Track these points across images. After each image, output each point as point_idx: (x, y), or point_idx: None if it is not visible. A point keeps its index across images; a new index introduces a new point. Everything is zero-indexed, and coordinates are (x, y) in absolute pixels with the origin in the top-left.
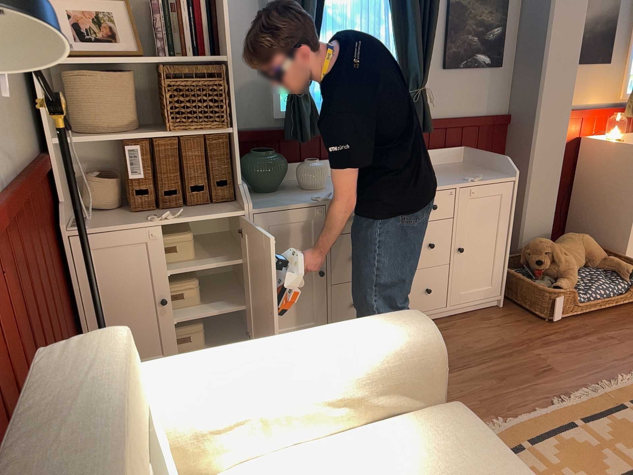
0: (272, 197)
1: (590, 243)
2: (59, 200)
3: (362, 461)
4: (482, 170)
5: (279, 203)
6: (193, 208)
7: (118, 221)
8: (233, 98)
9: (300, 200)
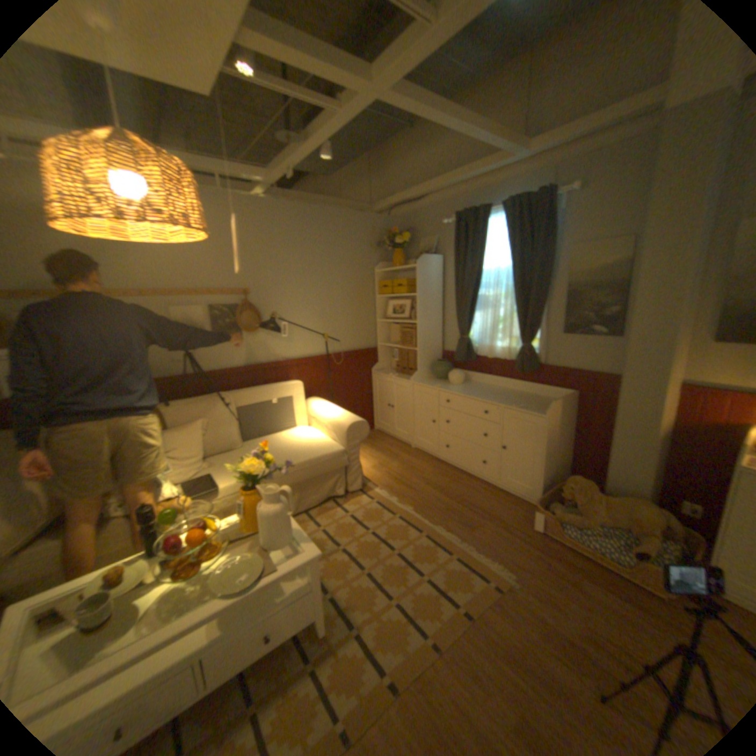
0: (432, 381)
1: (643, 514)
2: (379, 362)
3: (316, 438)
4: (553, 408)
5: (425, 383)
6: (408, 376)
7: (386, 373)
8: (418, 337)
9: (433, 385)
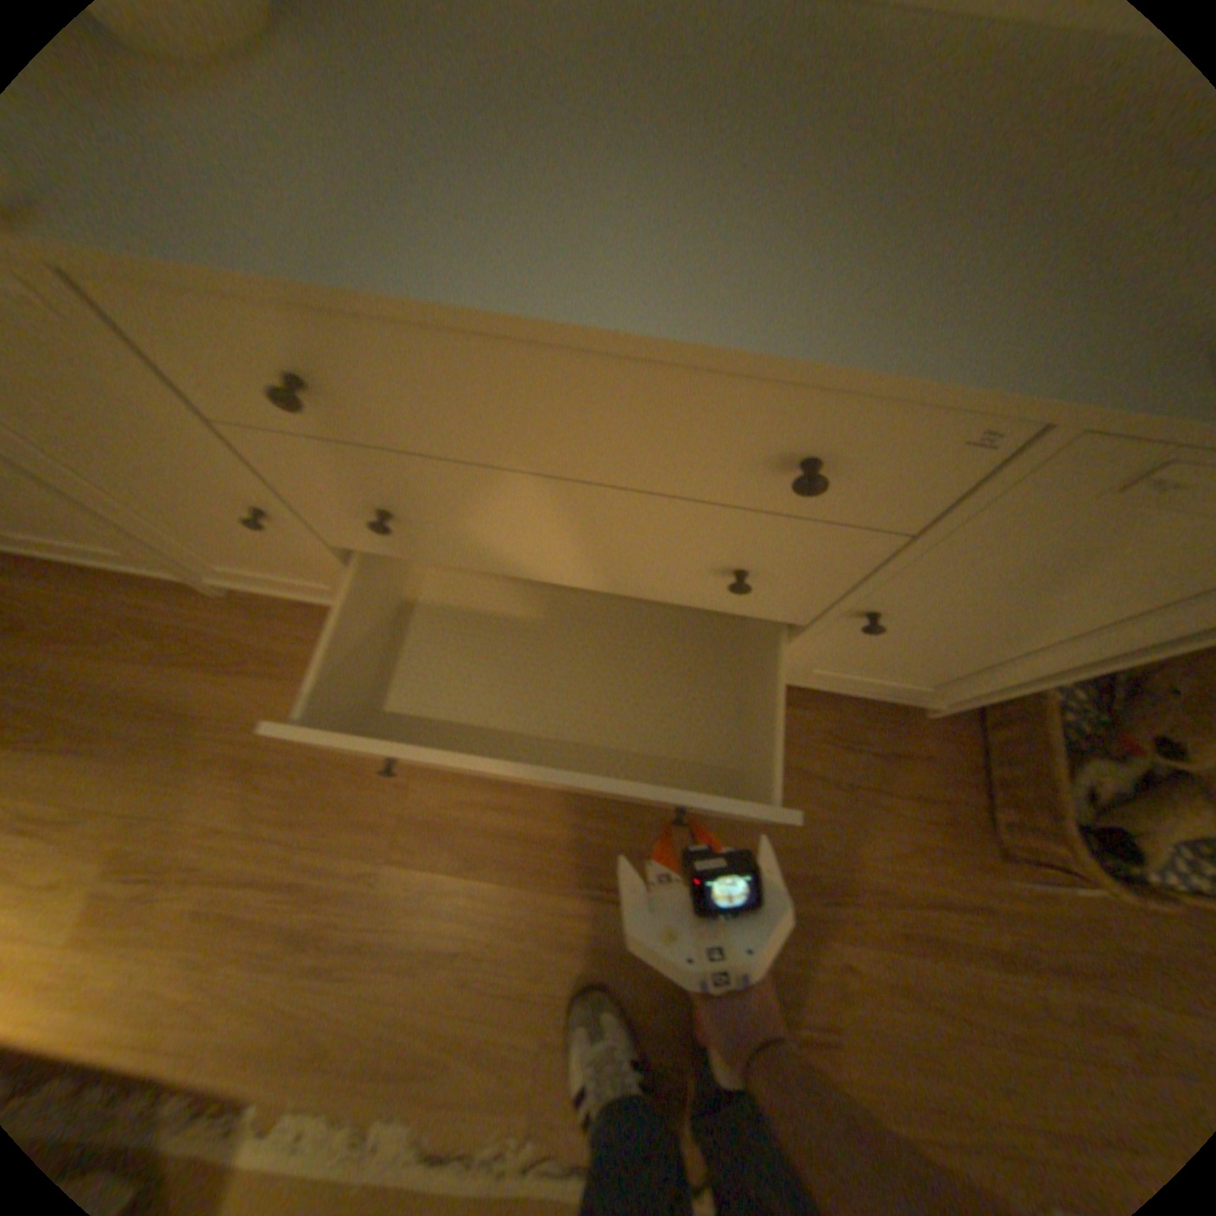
0: None
1: None
2: None
3: None
4: None
5: None
6: None
7: None
8: None
9: None
